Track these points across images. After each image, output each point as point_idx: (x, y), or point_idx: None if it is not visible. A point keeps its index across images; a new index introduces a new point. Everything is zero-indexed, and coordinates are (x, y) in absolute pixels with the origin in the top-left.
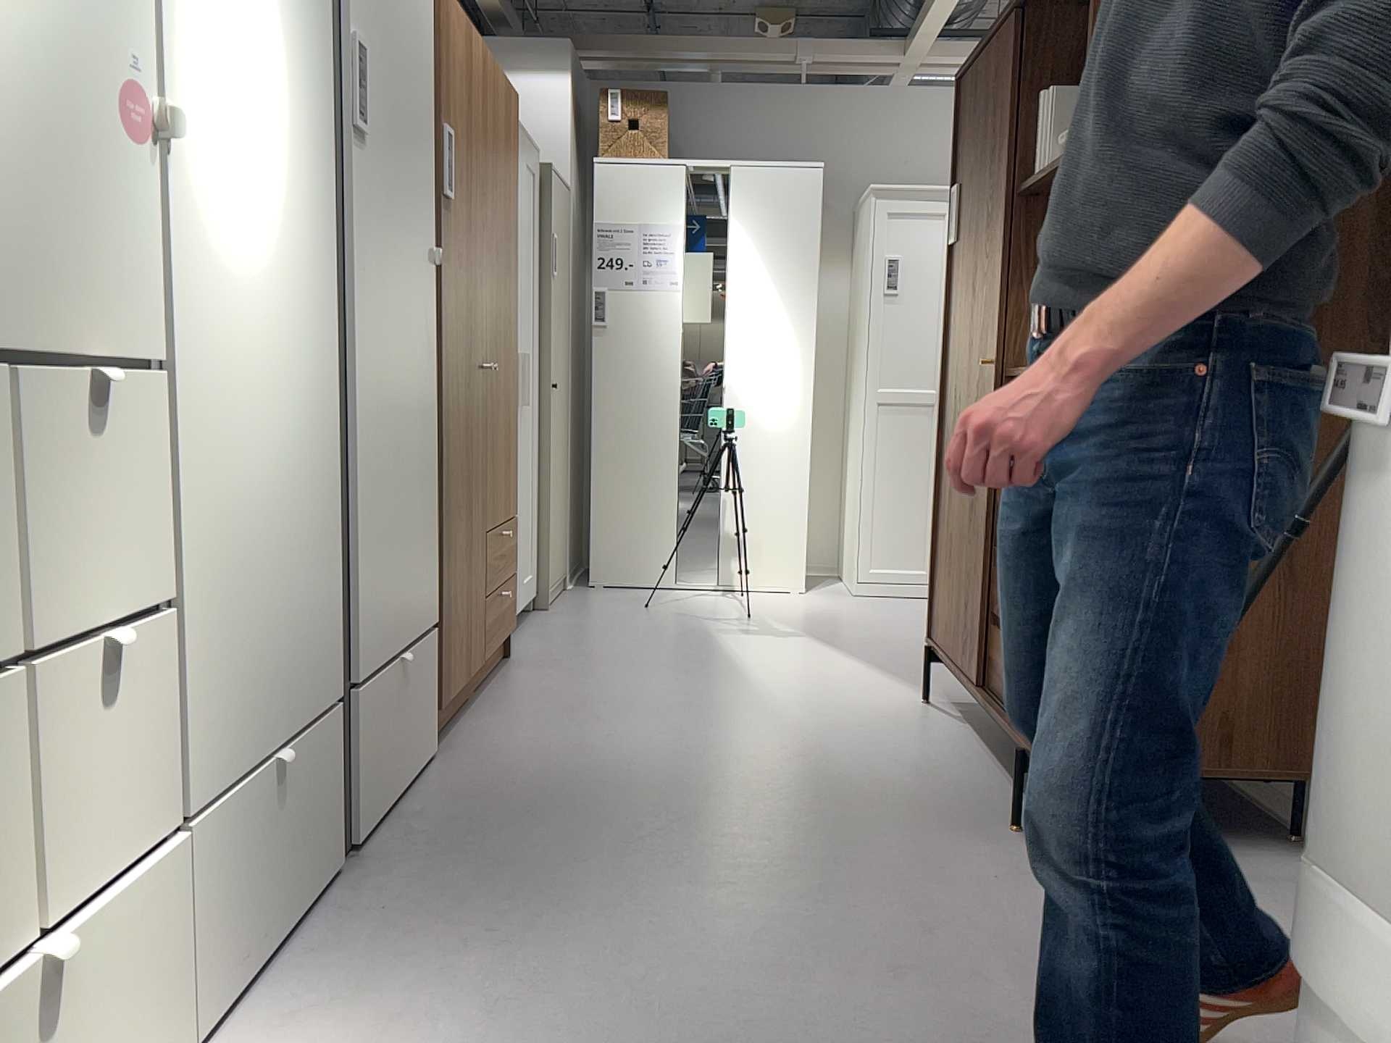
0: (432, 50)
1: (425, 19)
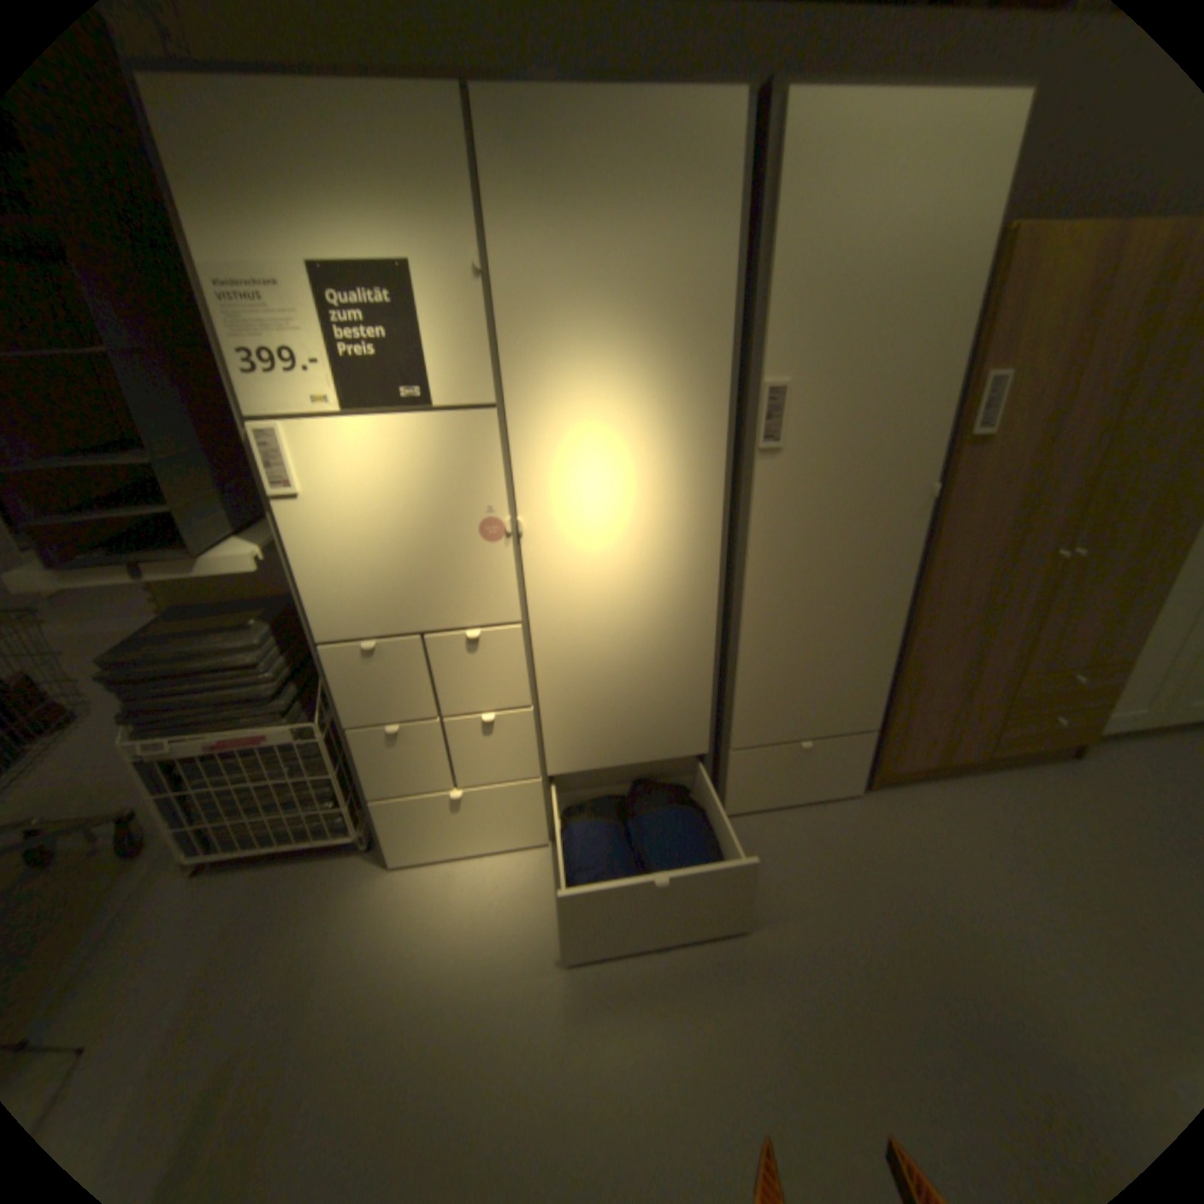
0: (978, 311)
1: (962, 289)
